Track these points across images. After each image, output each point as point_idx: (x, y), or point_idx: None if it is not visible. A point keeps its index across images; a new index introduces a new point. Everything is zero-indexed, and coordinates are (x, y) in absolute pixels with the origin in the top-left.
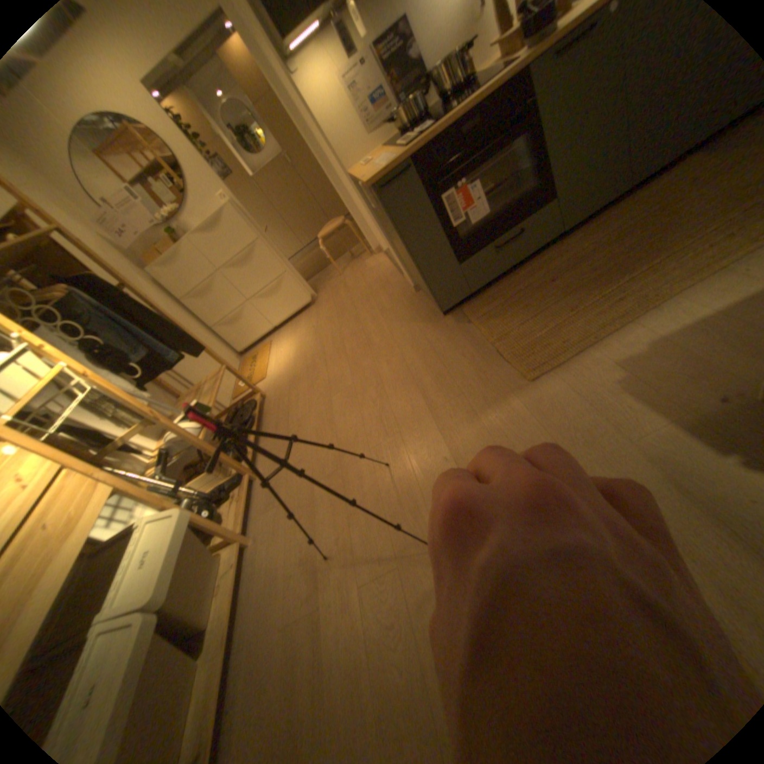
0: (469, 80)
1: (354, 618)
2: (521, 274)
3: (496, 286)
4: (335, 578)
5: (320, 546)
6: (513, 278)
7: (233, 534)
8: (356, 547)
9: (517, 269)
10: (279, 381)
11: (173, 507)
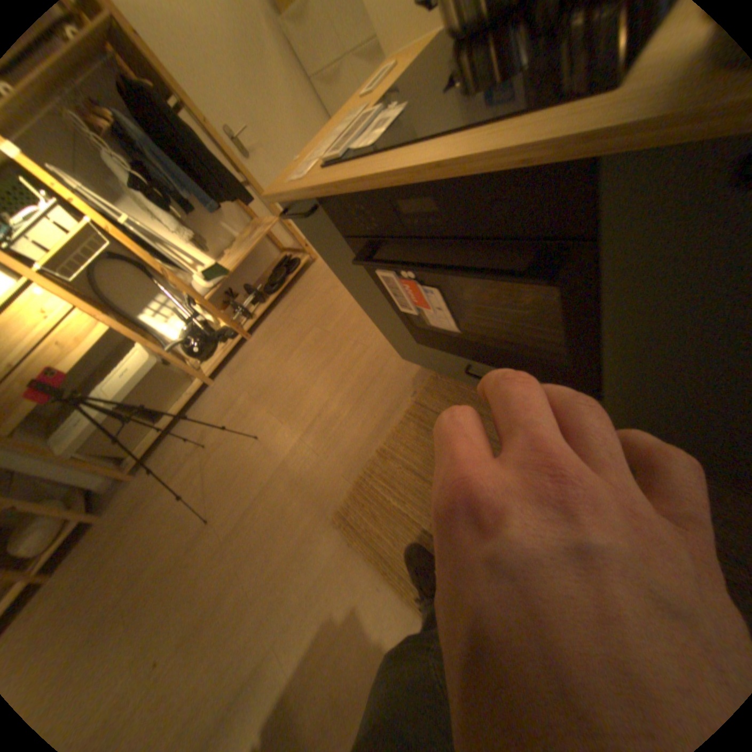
0: None
1: (177, 494)
2: None
3: None
4: (193, 464)
5: (208, 437)
6: None
7: (200, 376)
8: (207, 463)
9: None
10: None
11: (154, 348)
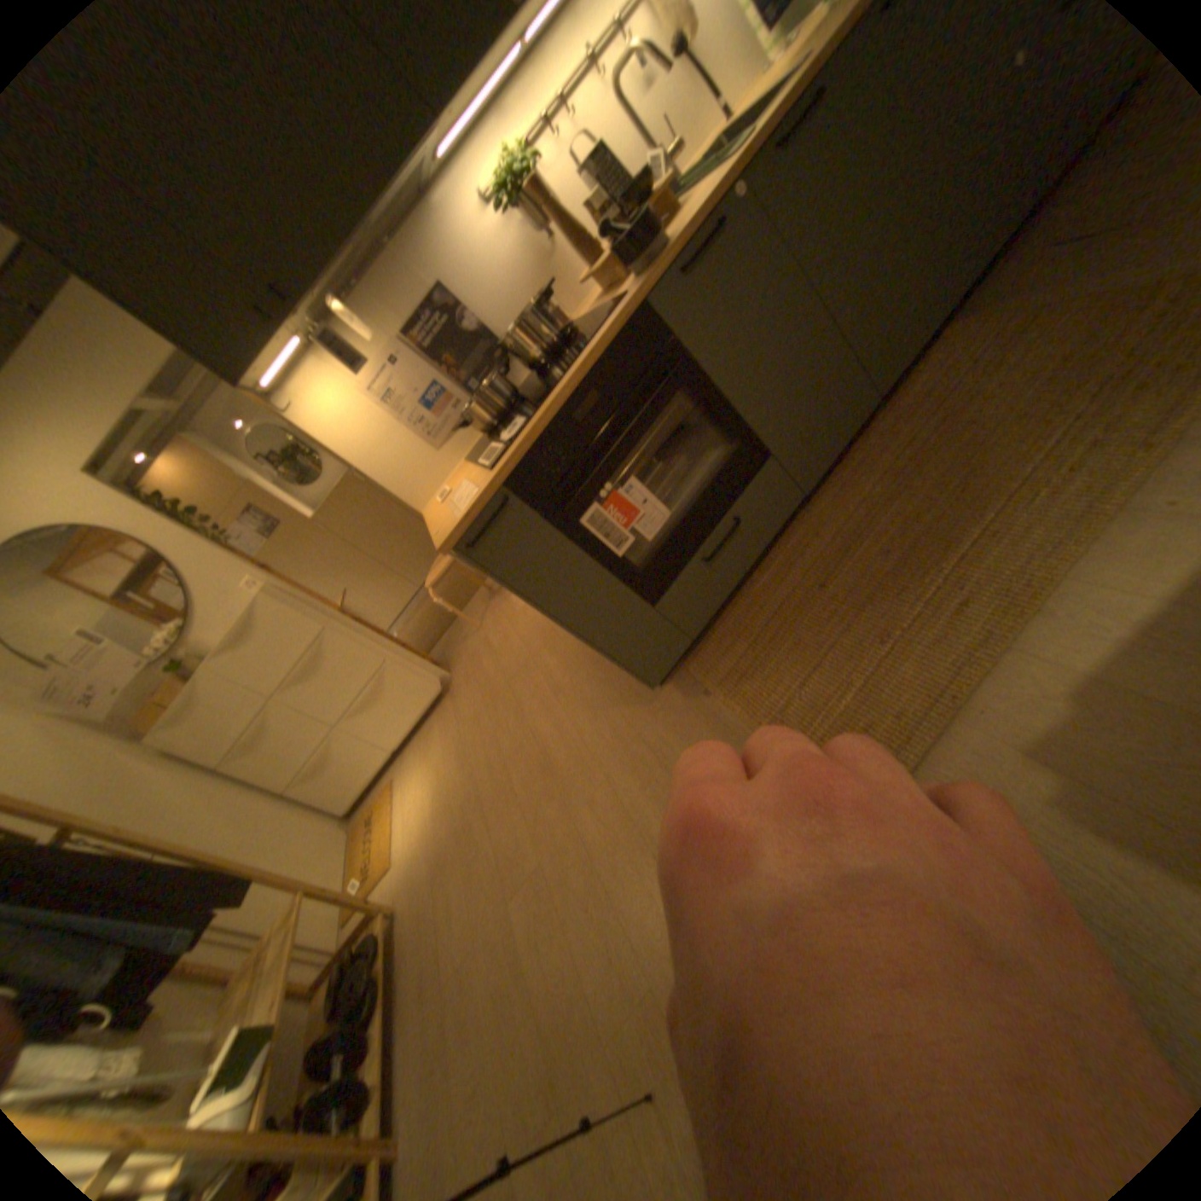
0: (570, 327)
1: None
2: (764, 579)
3: (731, 610)
4: None
5: None
6: (753, 589)
7: None
8: None
9: (753, 570)
10: (413, 872)
11: None
